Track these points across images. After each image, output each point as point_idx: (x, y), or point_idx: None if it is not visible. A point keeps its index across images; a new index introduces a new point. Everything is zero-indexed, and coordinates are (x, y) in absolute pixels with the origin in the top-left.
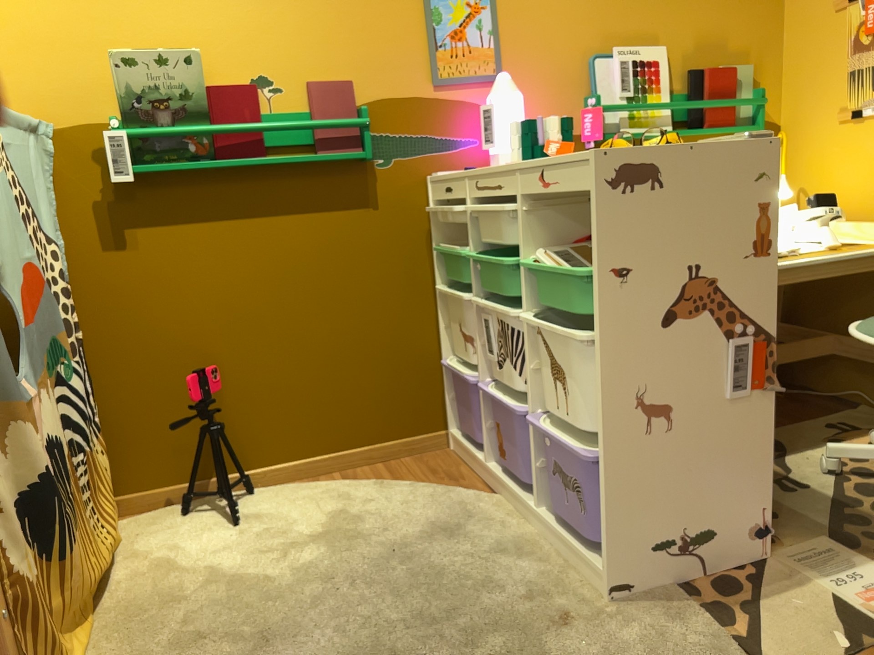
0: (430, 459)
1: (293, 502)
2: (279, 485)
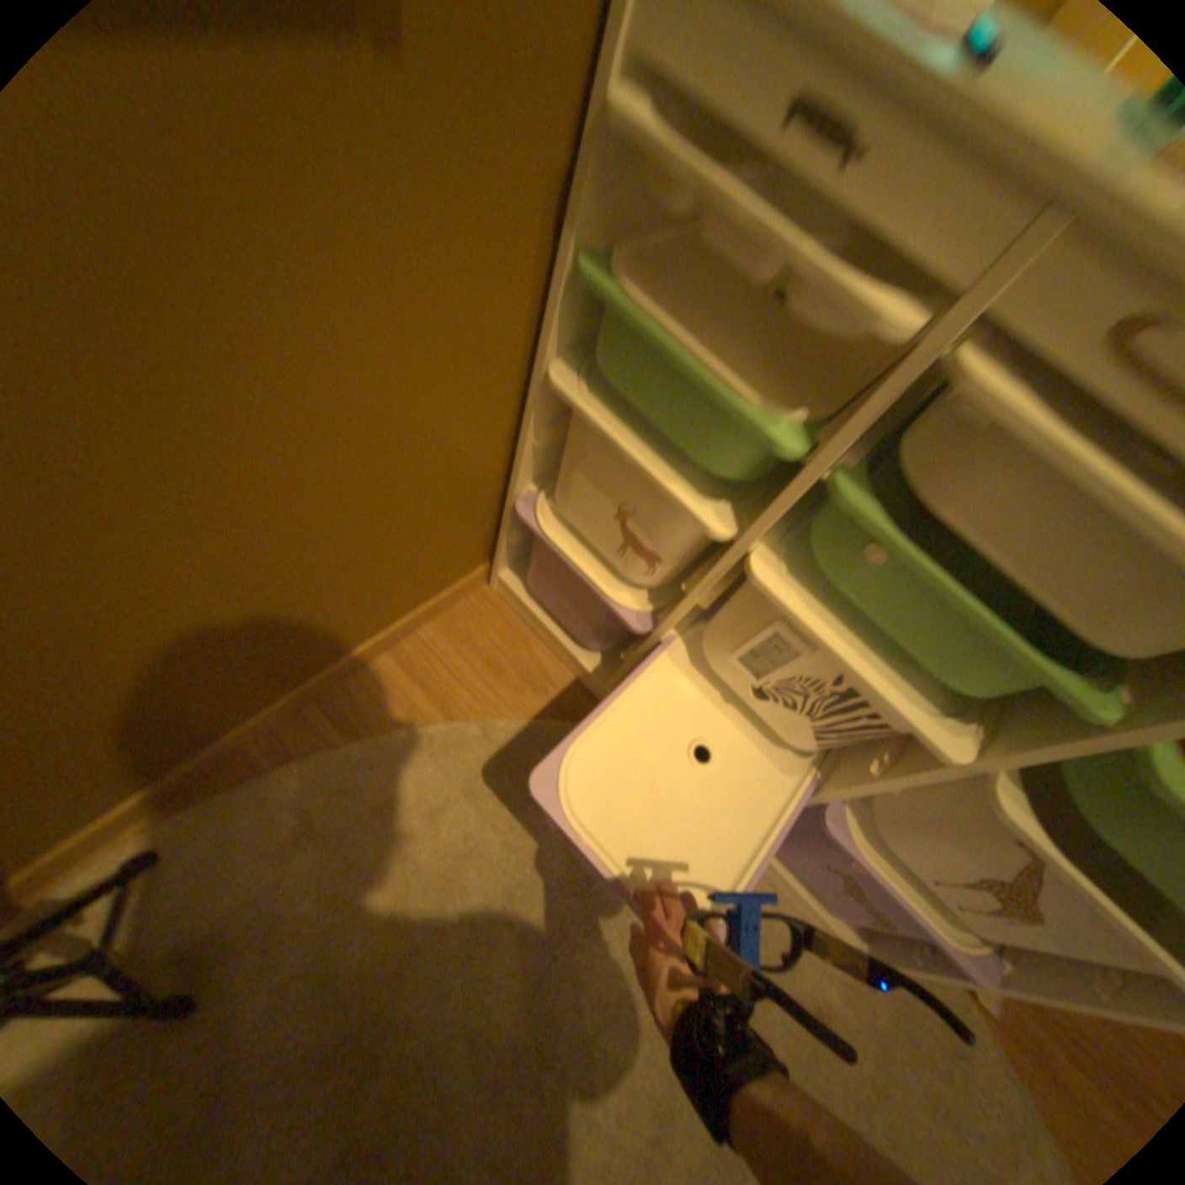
0: (474, 626)
1: (287, 863)
2: (211, 800)
